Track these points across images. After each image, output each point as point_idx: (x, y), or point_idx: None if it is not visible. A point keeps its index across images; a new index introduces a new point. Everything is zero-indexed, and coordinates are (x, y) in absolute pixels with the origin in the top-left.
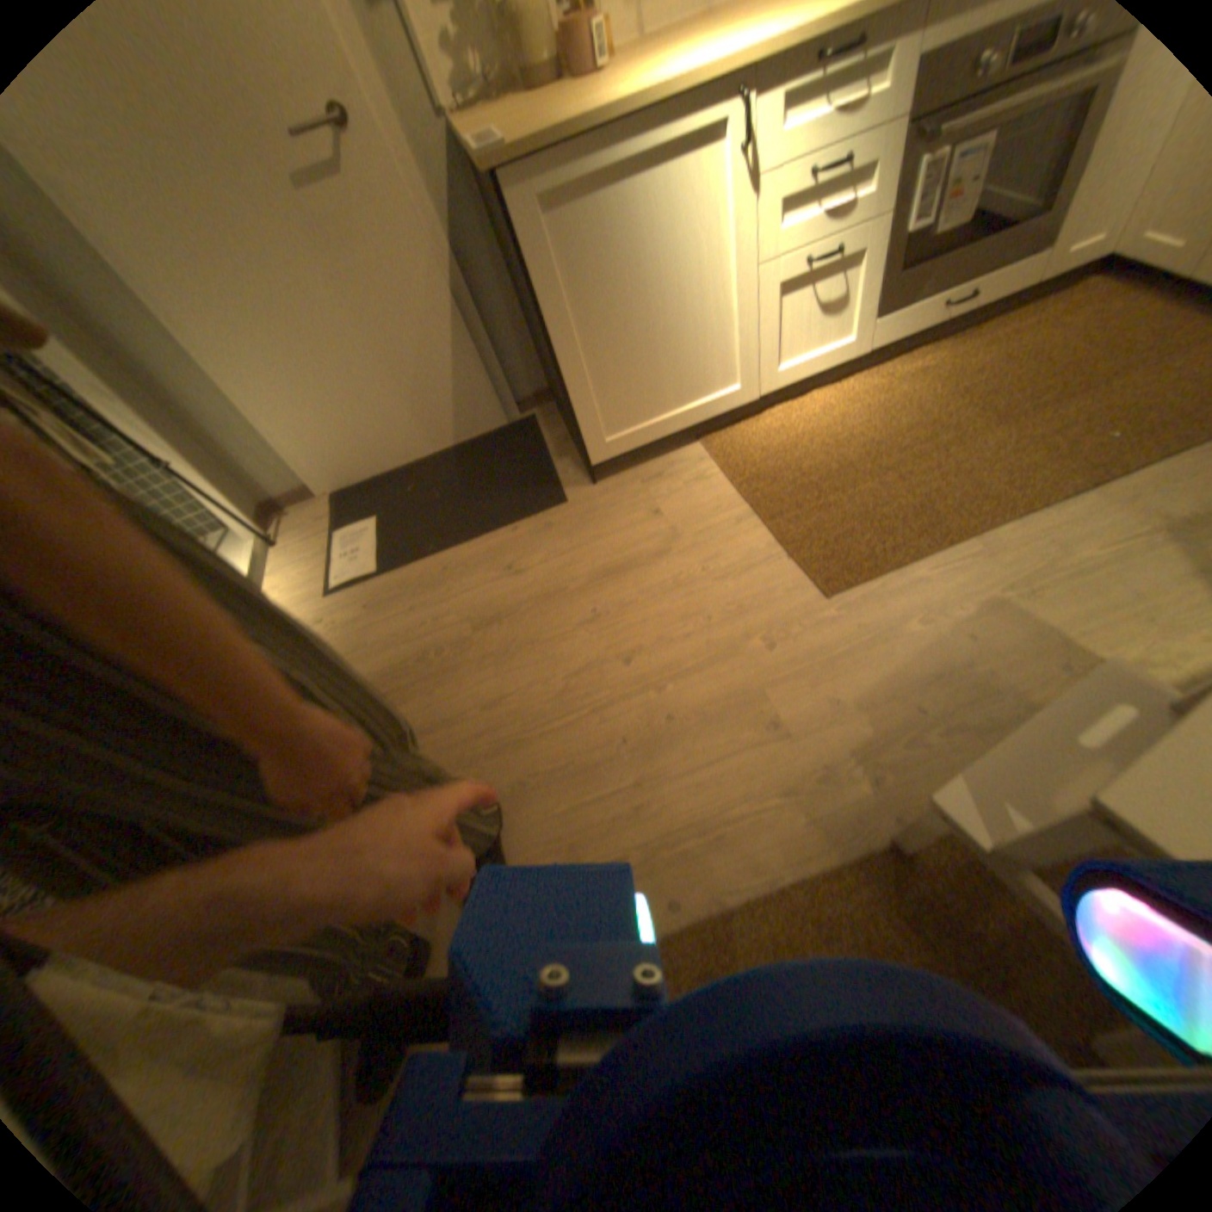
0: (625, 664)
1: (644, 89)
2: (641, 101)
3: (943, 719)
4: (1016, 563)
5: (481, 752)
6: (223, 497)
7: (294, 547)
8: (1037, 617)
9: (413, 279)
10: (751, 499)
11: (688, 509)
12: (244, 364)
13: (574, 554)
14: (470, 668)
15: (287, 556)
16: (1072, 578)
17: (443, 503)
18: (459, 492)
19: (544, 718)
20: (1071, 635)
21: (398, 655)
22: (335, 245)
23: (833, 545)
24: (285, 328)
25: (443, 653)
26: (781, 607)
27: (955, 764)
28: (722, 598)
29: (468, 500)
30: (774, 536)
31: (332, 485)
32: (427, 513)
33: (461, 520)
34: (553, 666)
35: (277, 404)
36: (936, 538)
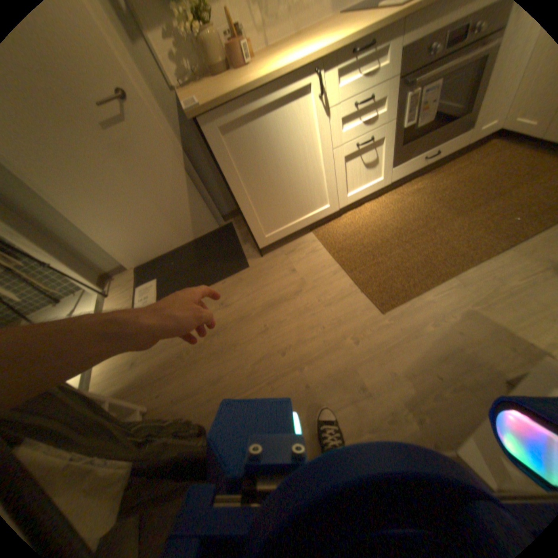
0: (283, 355)
1: (268, 73)
2: (267, 79)
3: (452, 382)
4: (478, 290)
5: (211, 410)
6: (80, 275)
7: (118, 295)
8: (493, 320)
9: (165, 166)
10: (340, 261)
11: (309, 267)
12: (85, 212)
13: (254, 294)
14: (204, 360)
15: (113, 301)
16: (508, 297)
17: (189, 270)
18: (196, 264)
19: (242, 388)
20: (513, 329)
21: (167, 354)
22: (125, 153)
23: (383, 284)
24: (104, 194)
25: (190, 353)
26: (360, 320)
27: (462, 409)
28: (329, 315)
29: (201, 268)
30: (353, 280)
31: (134, 264)
32: (181, 276)
33: (197, 278)
34: (246, 358)
35: (103, 230)
36: (435, 278)
